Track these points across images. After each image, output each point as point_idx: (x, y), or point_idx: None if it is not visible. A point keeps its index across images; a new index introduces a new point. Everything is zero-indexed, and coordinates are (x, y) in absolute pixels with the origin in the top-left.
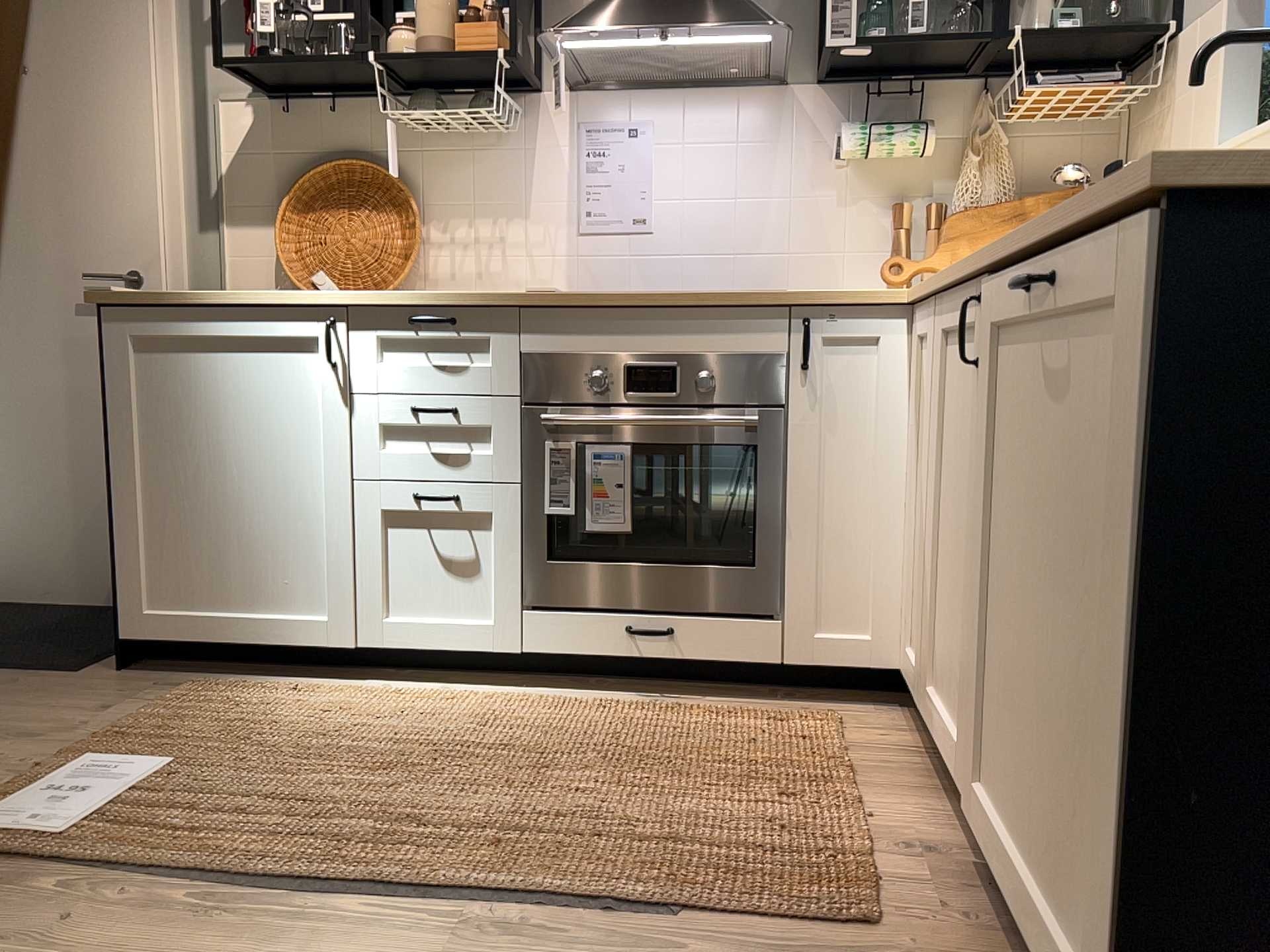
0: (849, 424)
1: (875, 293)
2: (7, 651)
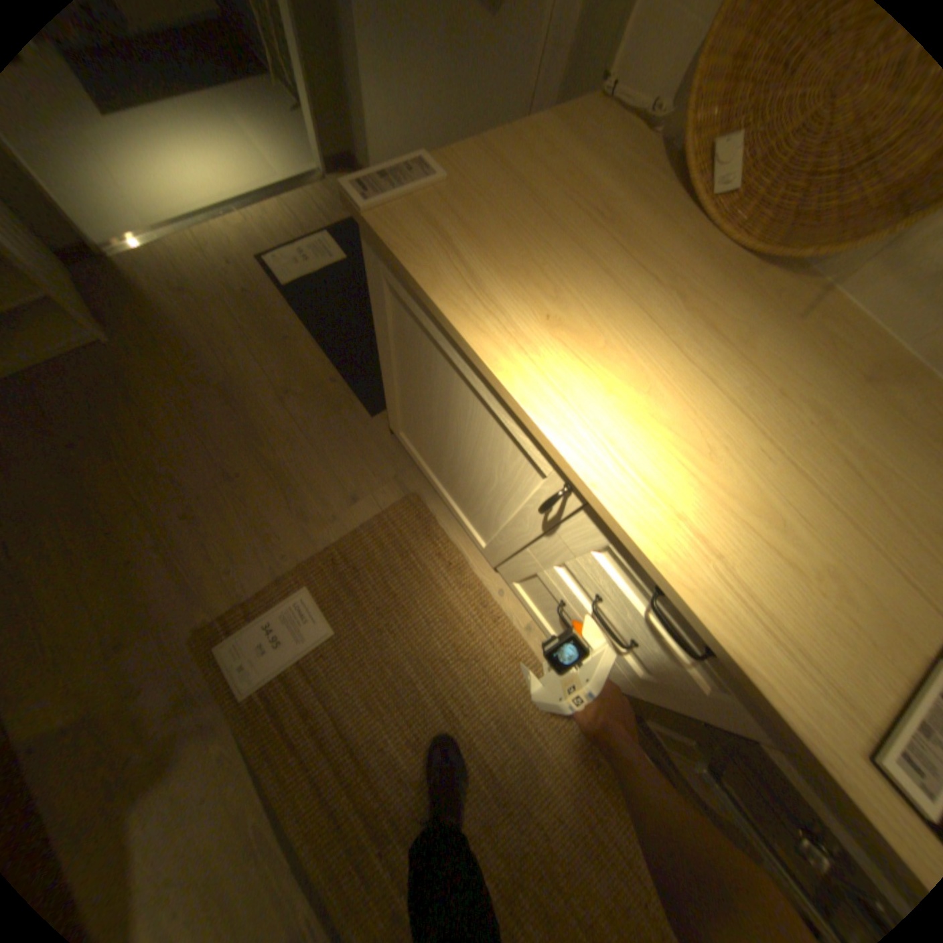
0: None
1: None
2: (359, 347)
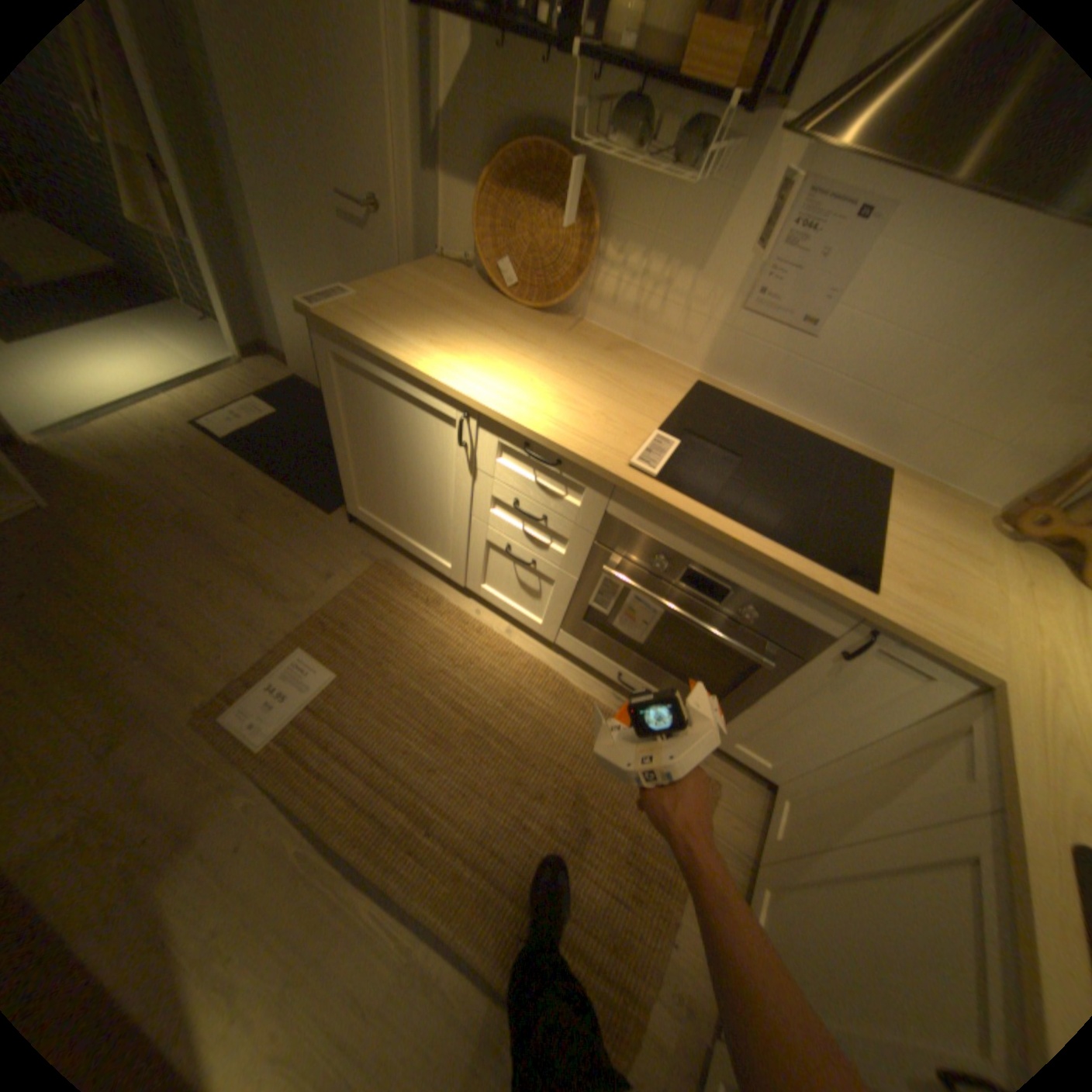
0: (849, 696)
1: (967, 660)
2: (303, 469)
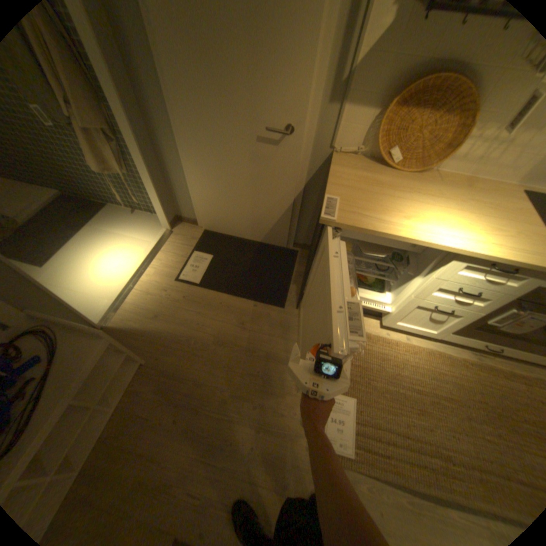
0: None
1: None
2: (252, 286)
